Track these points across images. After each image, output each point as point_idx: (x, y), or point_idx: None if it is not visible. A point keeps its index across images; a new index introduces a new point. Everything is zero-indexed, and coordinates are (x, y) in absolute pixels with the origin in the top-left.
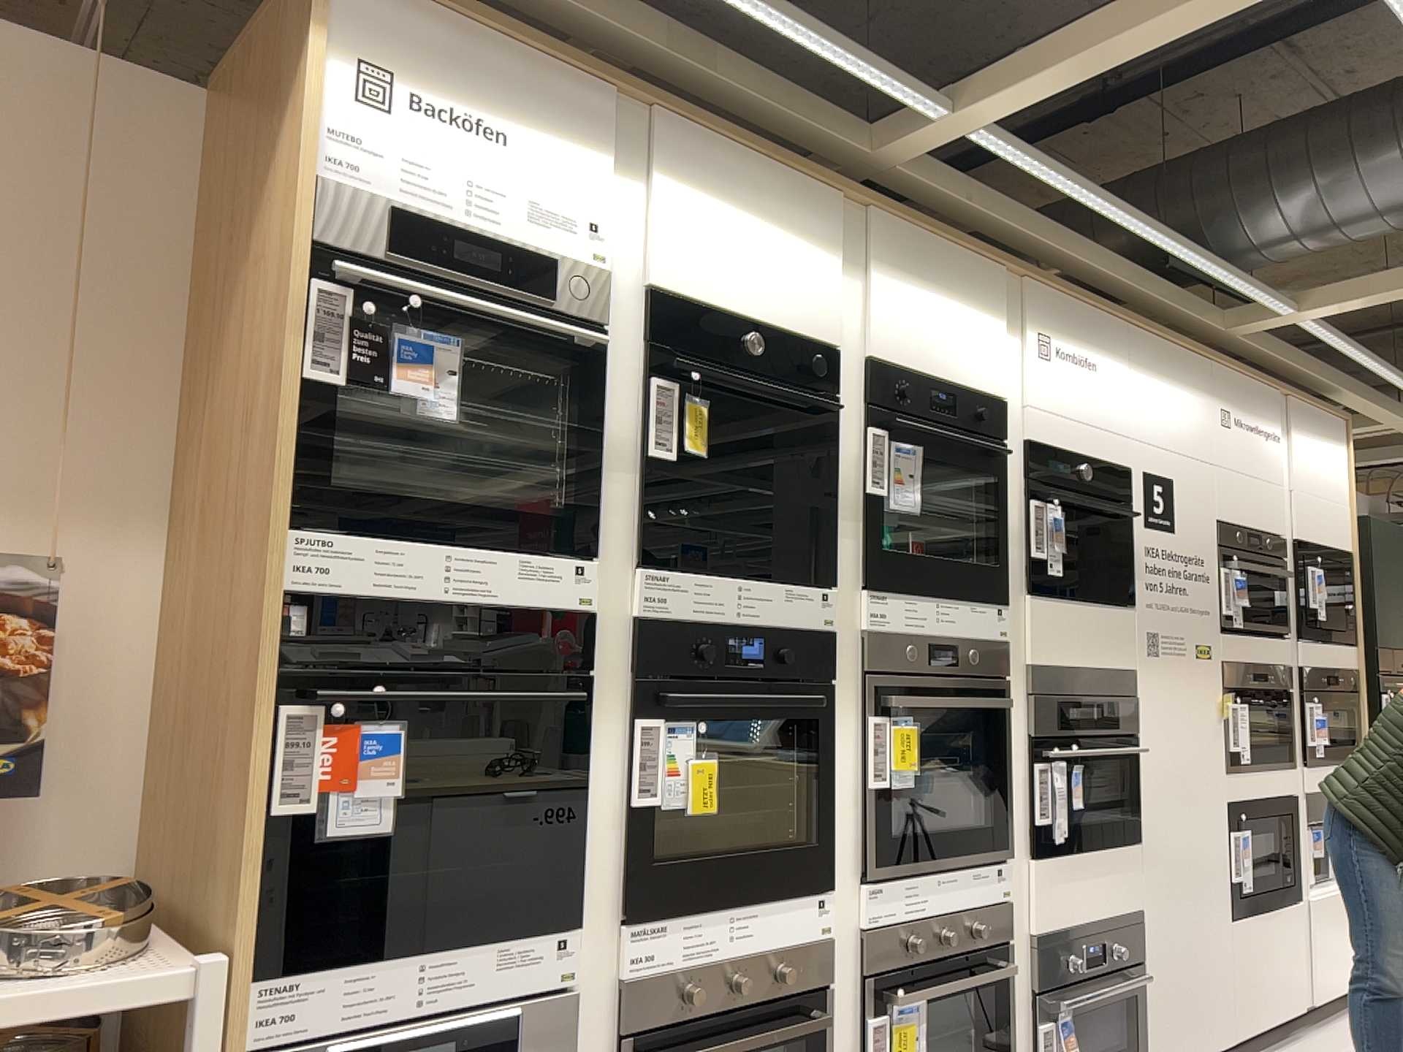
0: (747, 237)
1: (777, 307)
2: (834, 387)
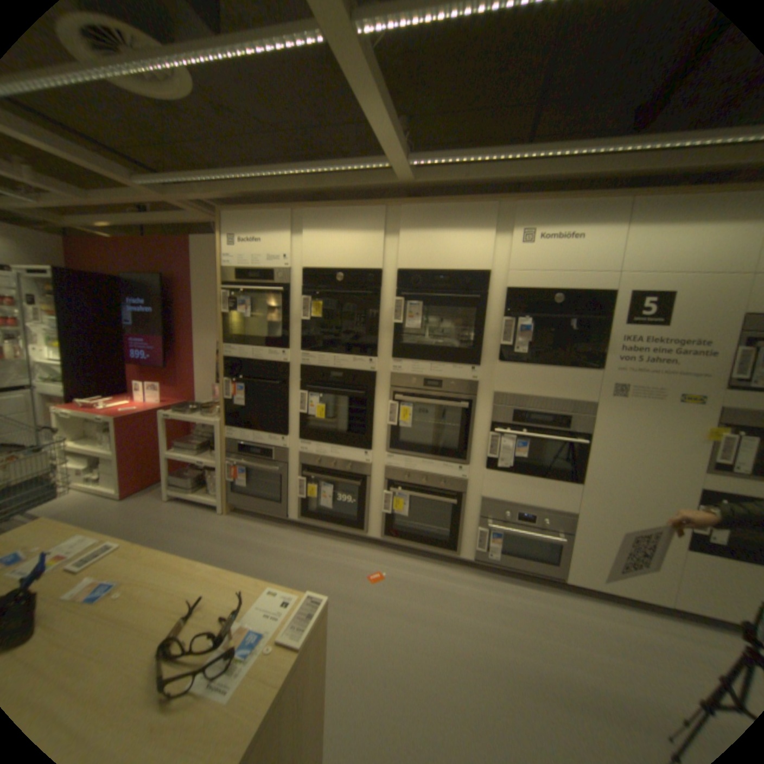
0: (338, 237)
1: (352, 260)
2: (384, 284)
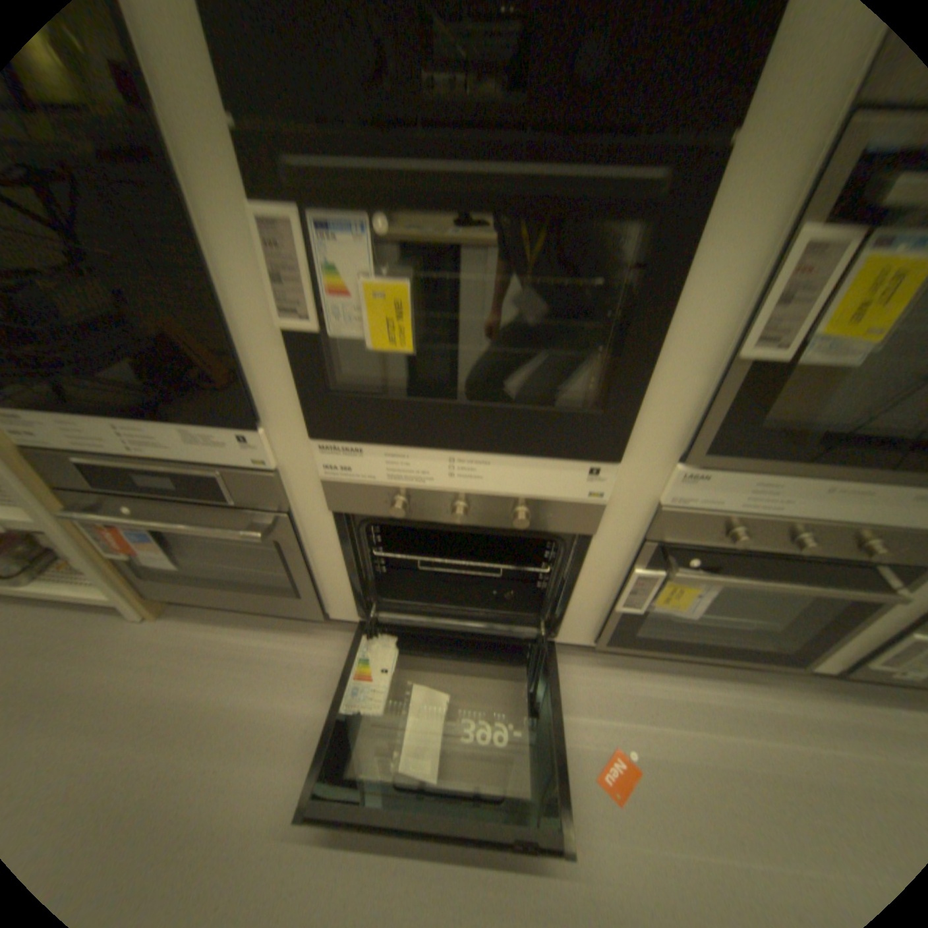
0: None
1: None
2: None
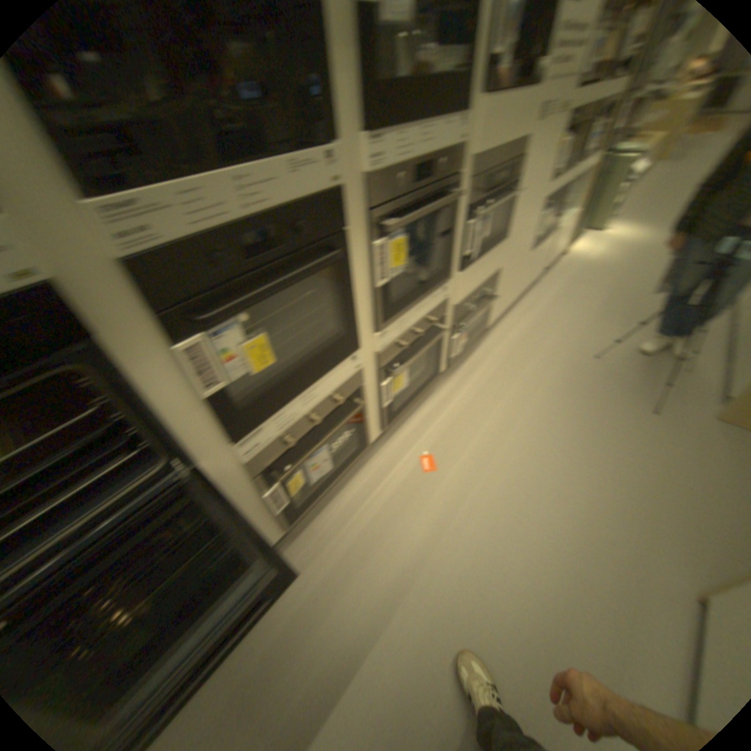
0: None
1: None
2: None
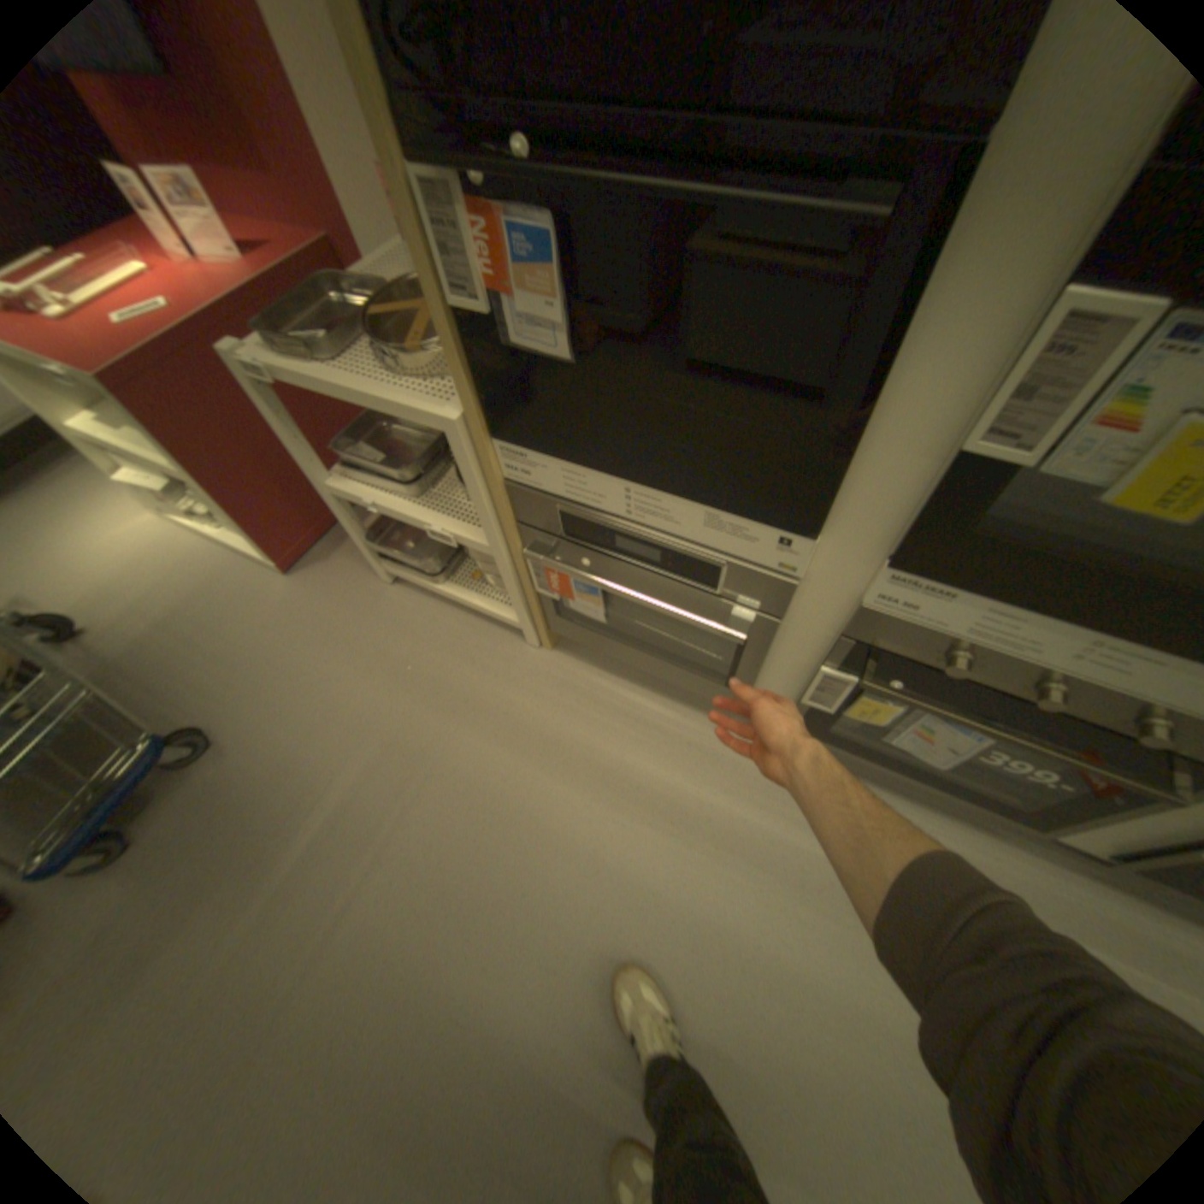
0: None
1: None
2: None
